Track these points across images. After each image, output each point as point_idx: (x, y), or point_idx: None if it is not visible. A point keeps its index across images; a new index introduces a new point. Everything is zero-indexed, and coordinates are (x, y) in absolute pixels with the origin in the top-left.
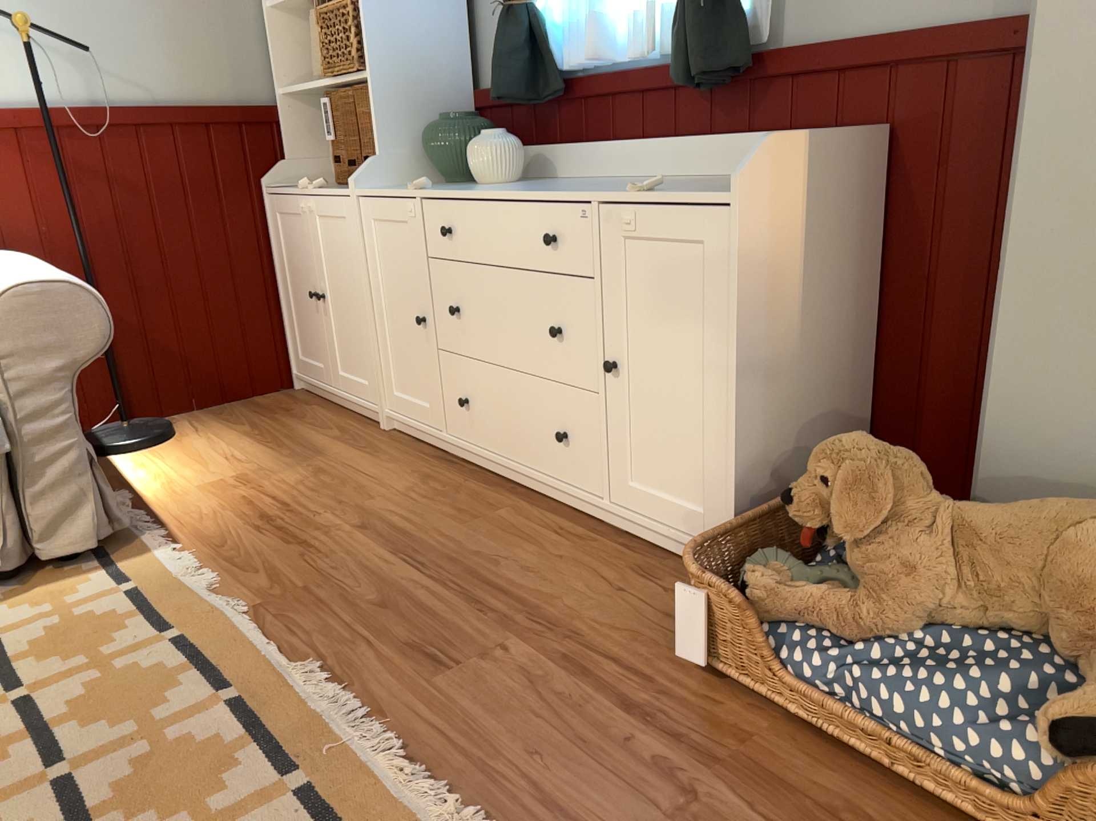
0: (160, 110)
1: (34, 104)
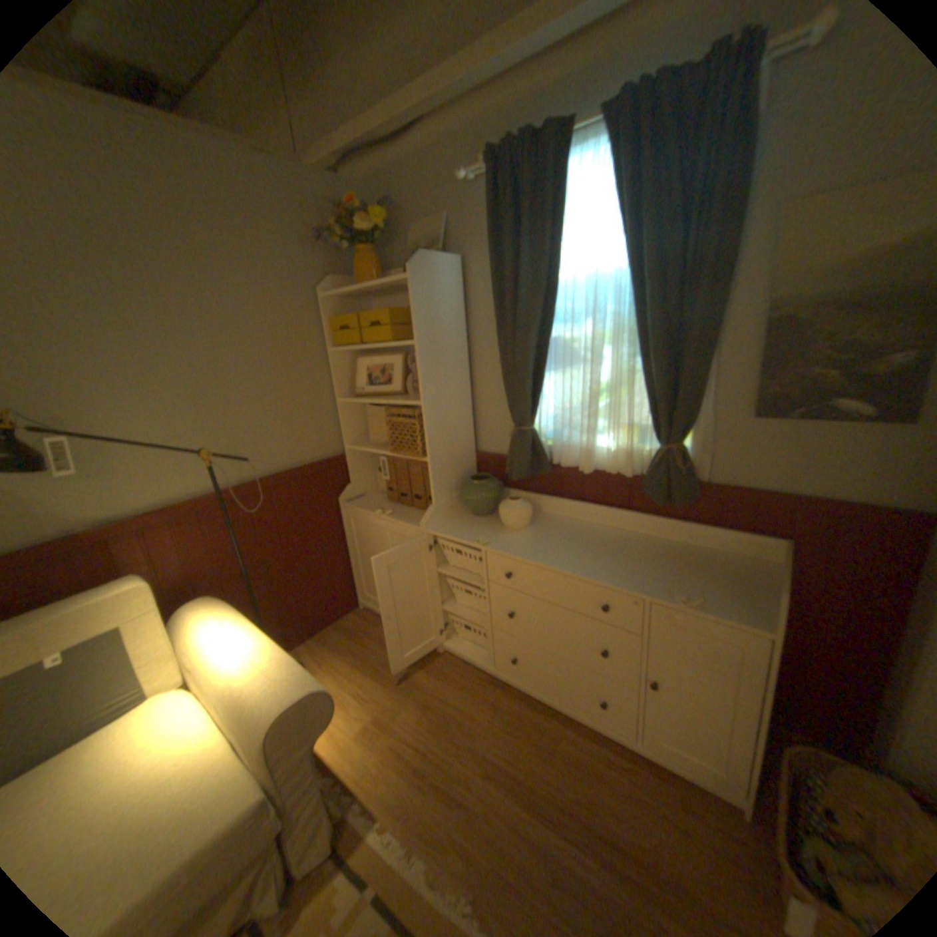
0: (281, 473)
1: (204, 489)
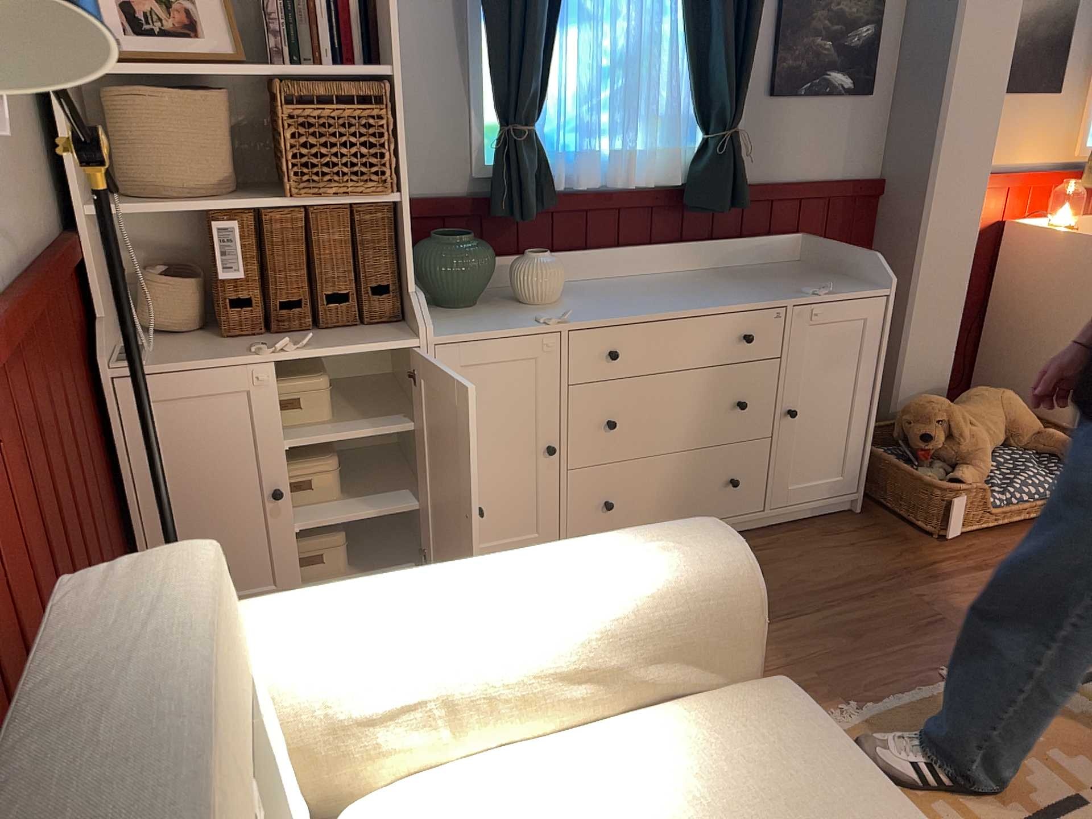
0: (40, 273)
1: None
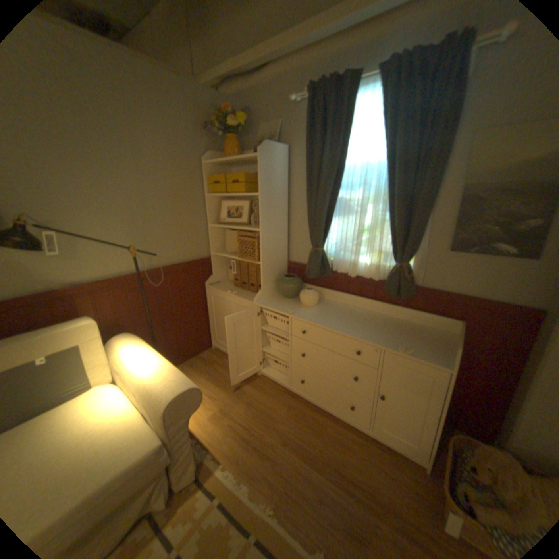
0: (173, 265)
1: (129, 271)
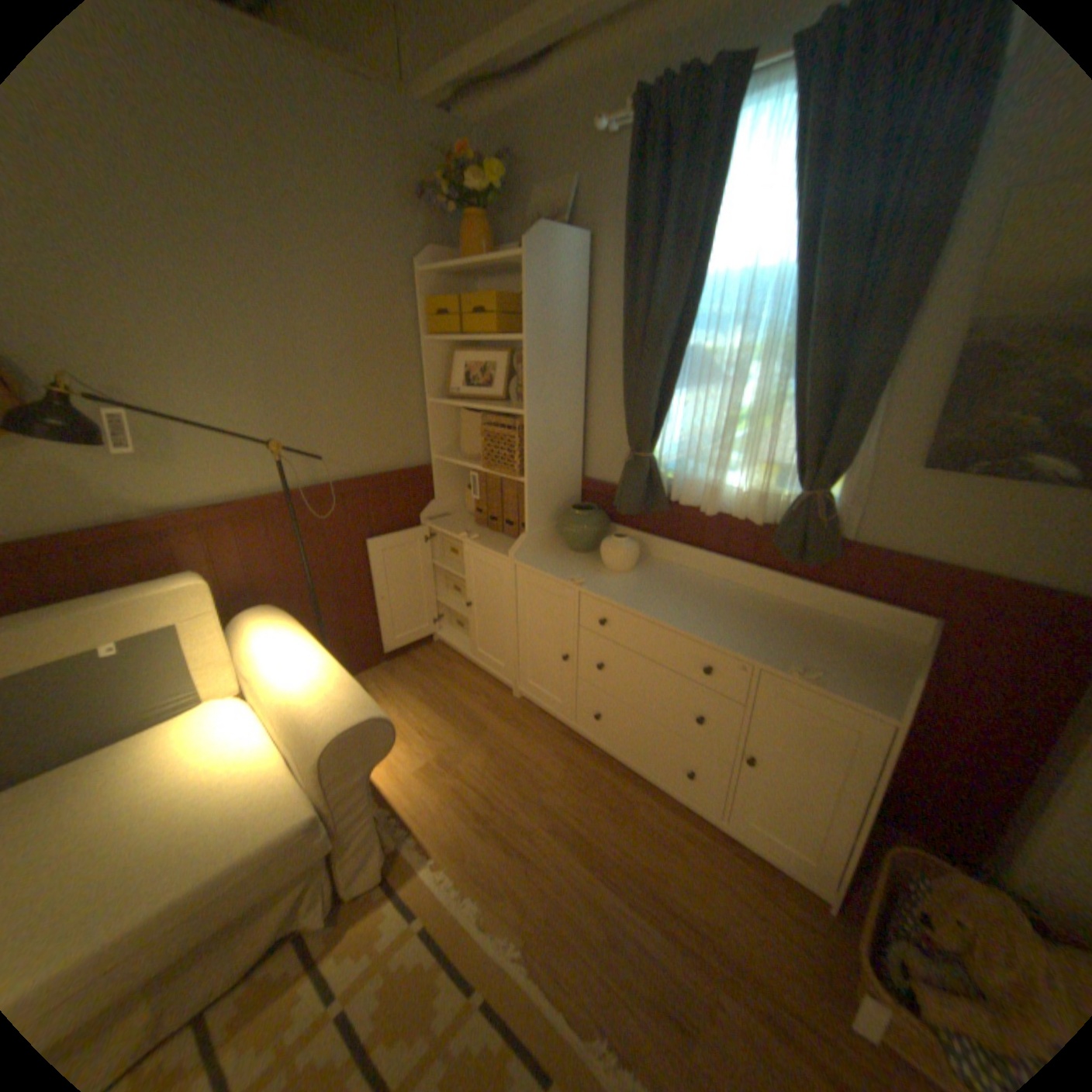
0: (358, 479)
1: (272, 487)
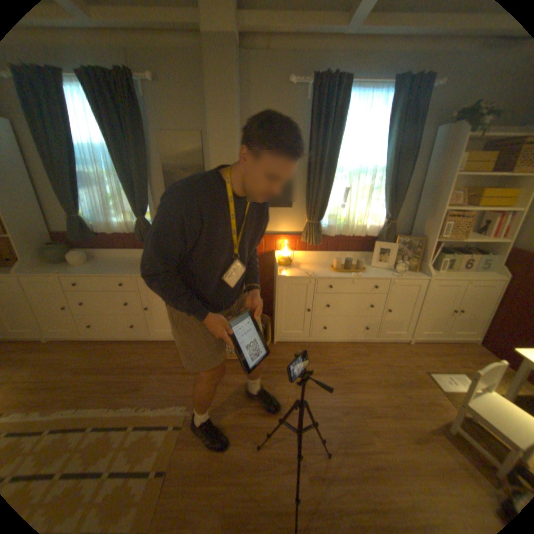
0: None
1: None
